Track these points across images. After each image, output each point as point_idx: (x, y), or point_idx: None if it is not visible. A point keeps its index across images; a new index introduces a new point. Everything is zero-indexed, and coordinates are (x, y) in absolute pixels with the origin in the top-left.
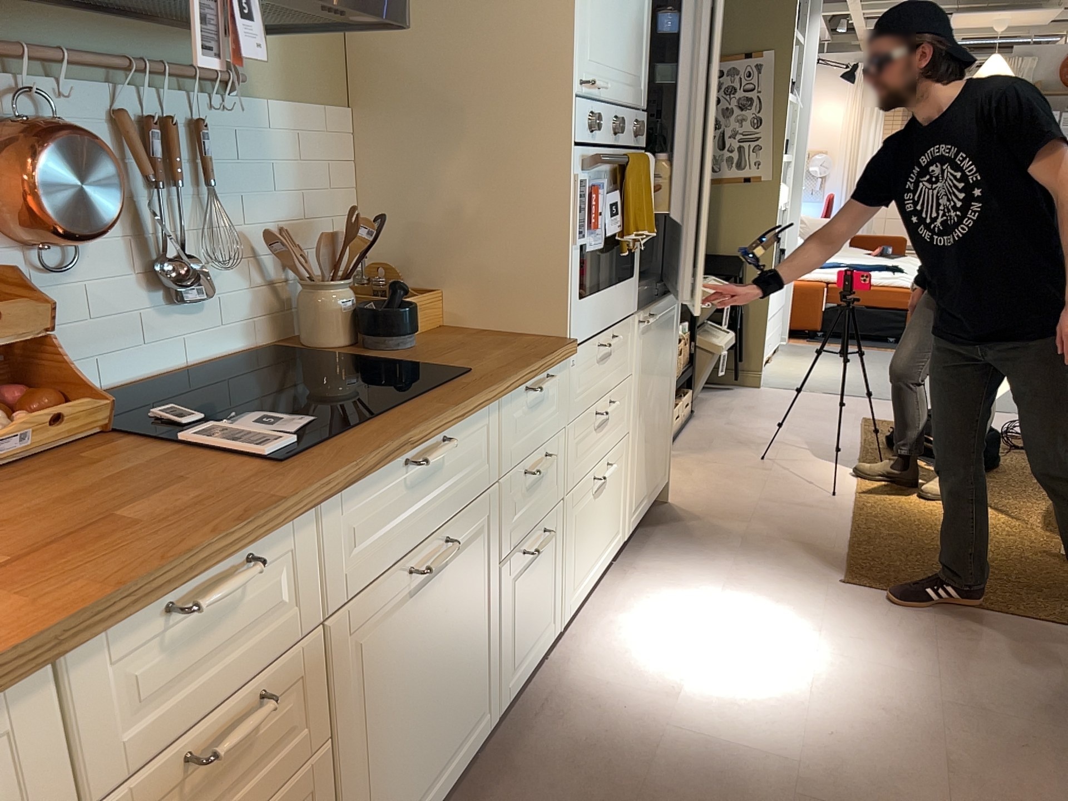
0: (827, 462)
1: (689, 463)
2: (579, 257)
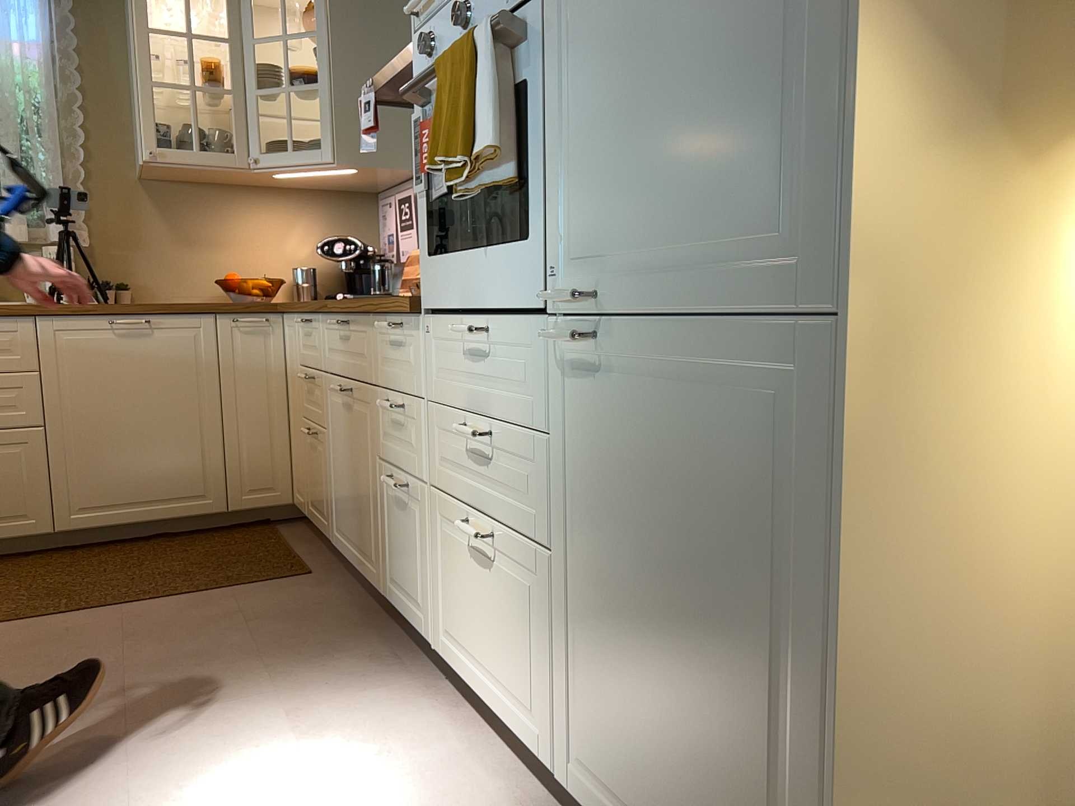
0: None
1: None
2: (430, 206)
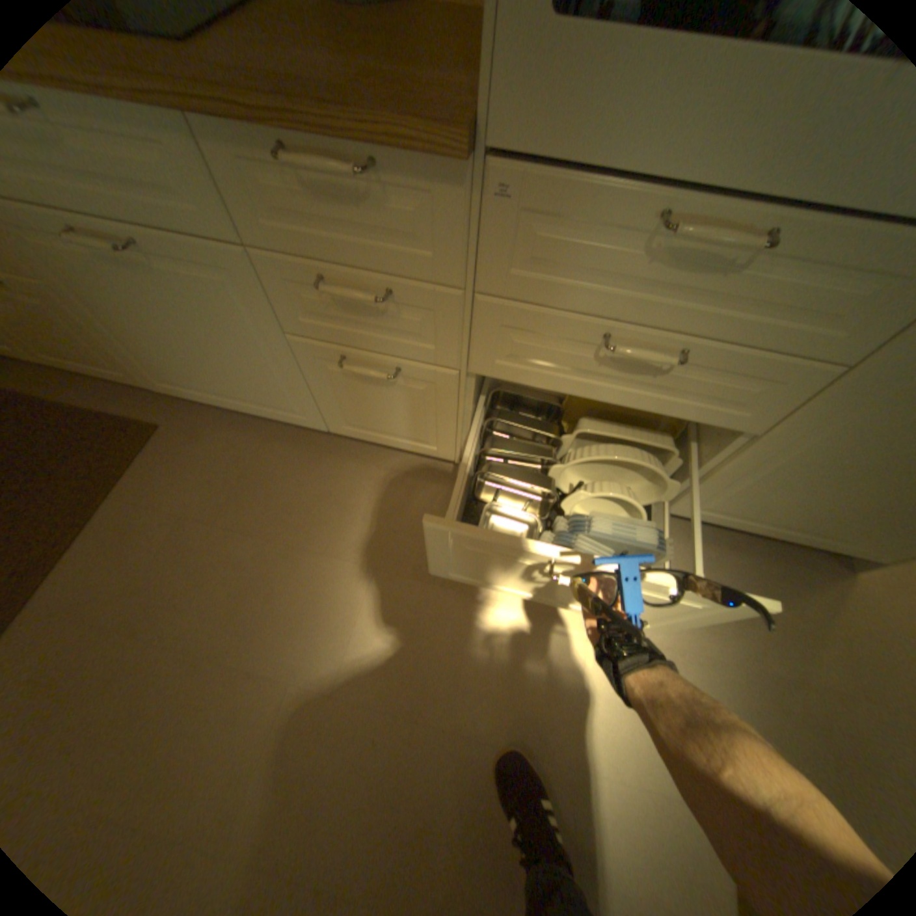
0: None
1: None
2: None
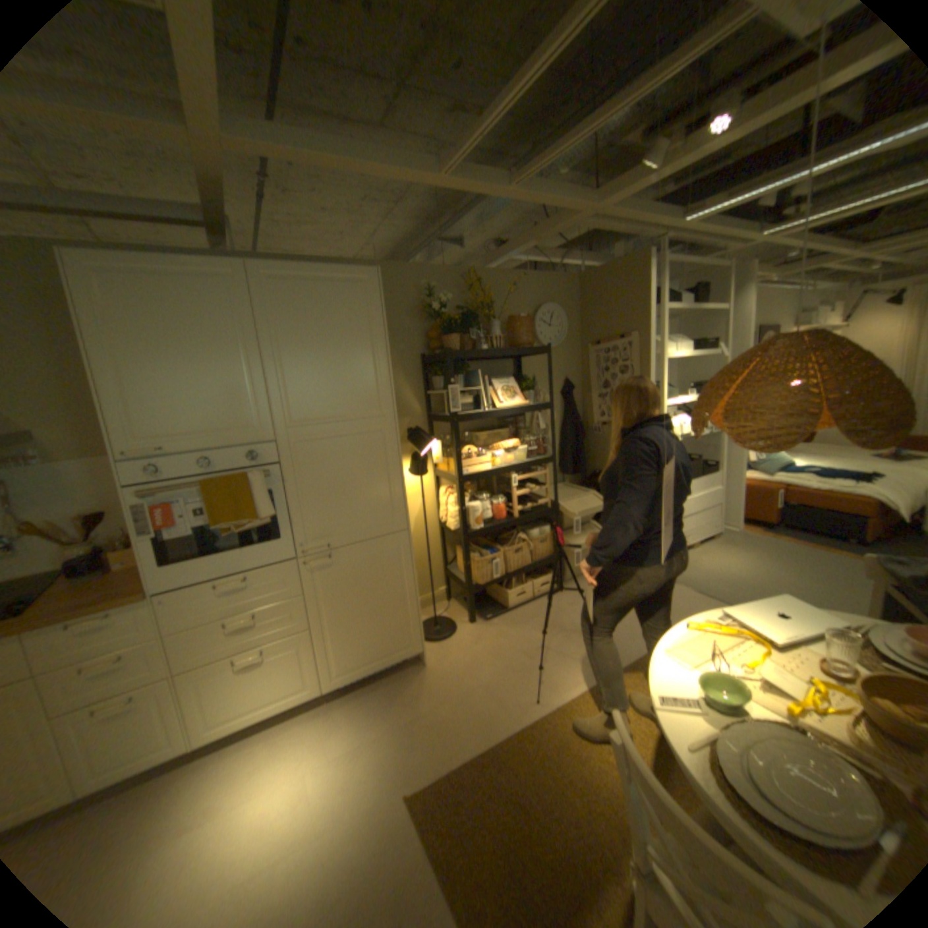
0: (587, 668)
1: (489, 636)
2: (150, 546)
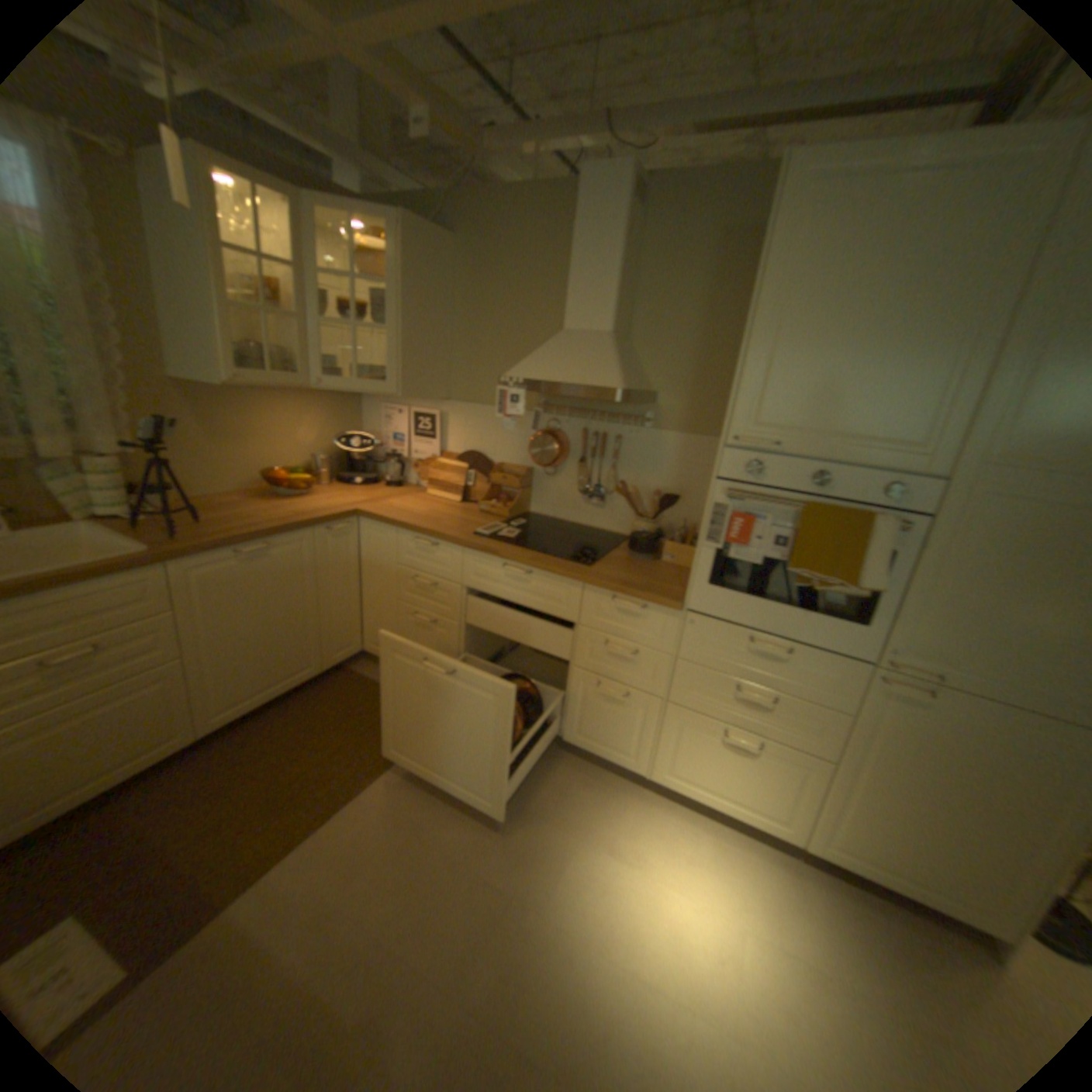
0: None
1: None
2: (713, 555)
